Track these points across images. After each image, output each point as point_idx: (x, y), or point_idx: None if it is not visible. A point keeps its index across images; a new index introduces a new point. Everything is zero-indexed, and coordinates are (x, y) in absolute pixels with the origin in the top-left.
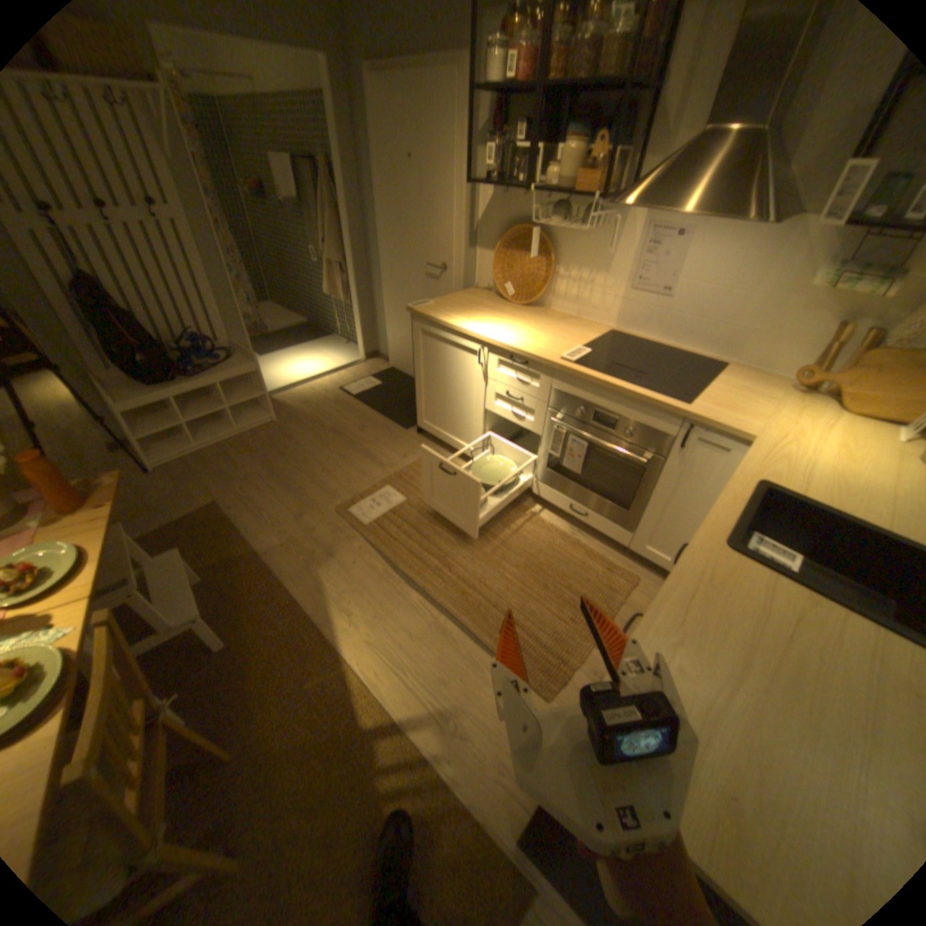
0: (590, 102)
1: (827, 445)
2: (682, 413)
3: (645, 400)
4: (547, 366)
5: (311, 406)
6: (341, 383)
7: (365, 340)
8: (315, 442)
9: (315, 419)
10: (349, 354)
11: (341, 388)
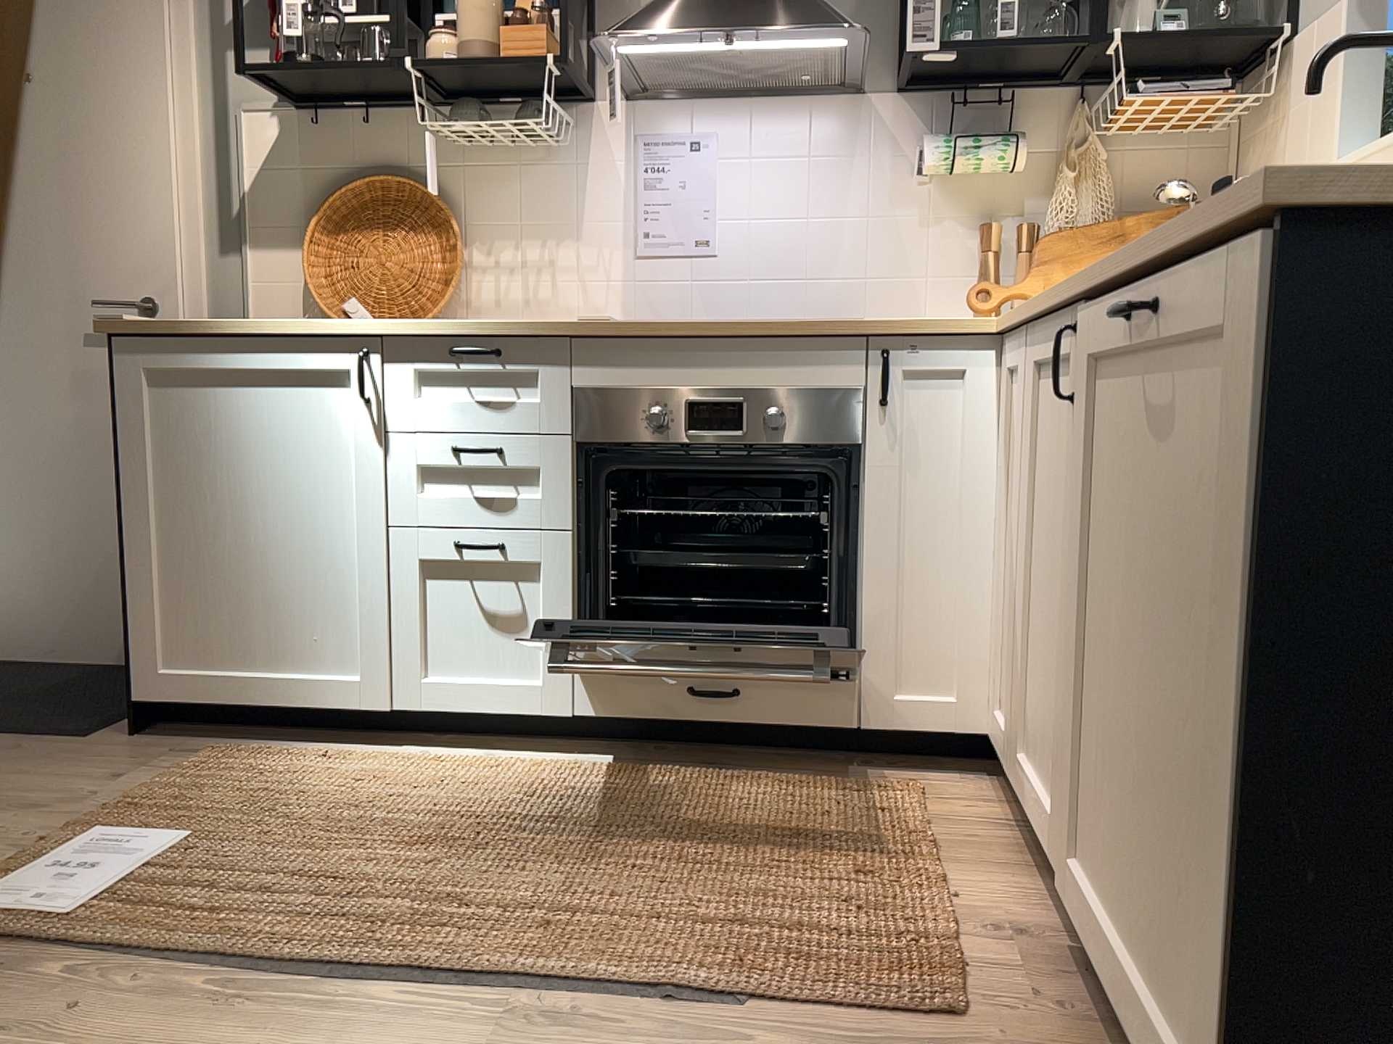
0: None
1: None
2: (863, 329)
3: (787, 329)
4: (552, 338)
5: None
6: None
7: None
8: None
9: None
10: None
11: None
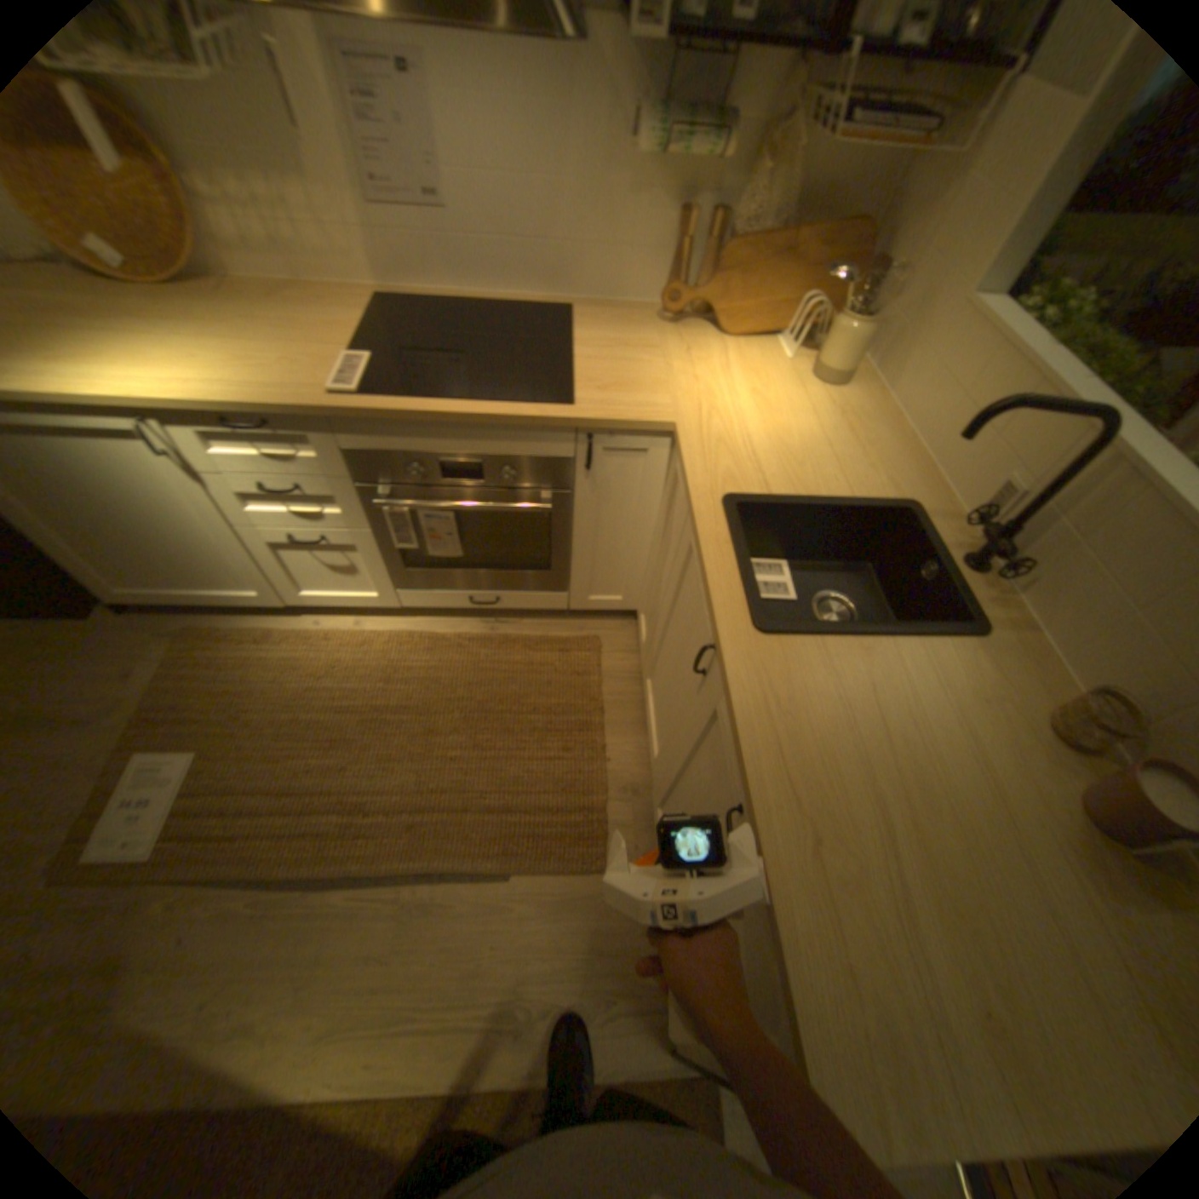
0: None
1: (740, 399)
2: (570, 425)
3: (509, 422)
4: (307, 417)
5: None
6: None
7: None
8: None
9: None
10: None
11: None
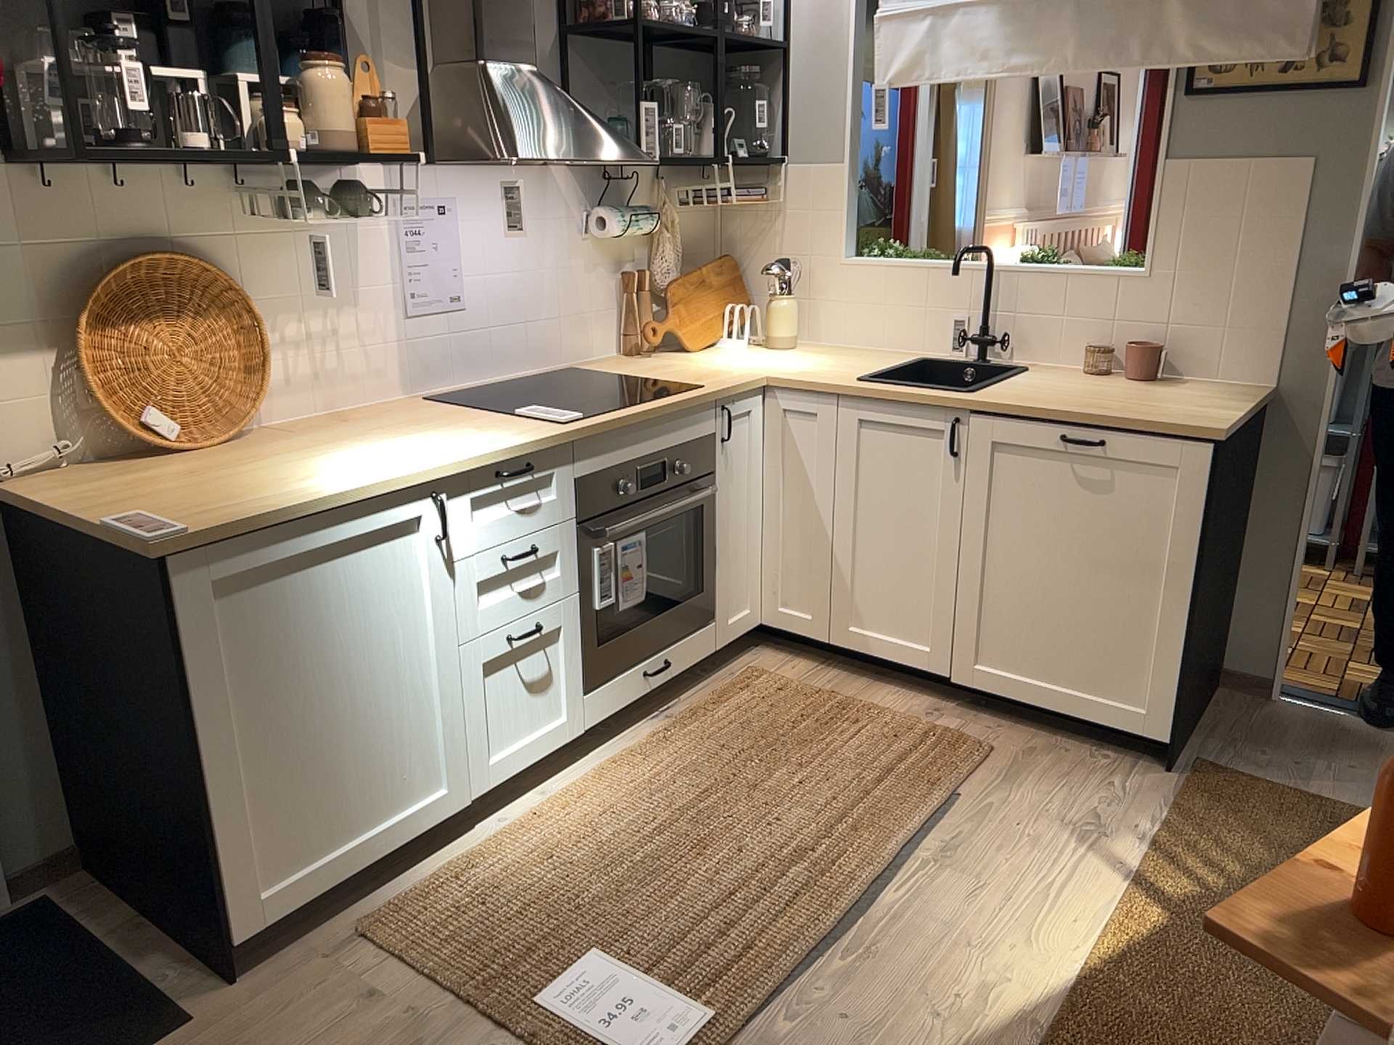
0: (216, 2)
1: (769, 362)
2: (719, 394)
3: (687, 403)
4: (564, 443)
5: None
6: None
7: None
8: None
9: None
10: None
11: None
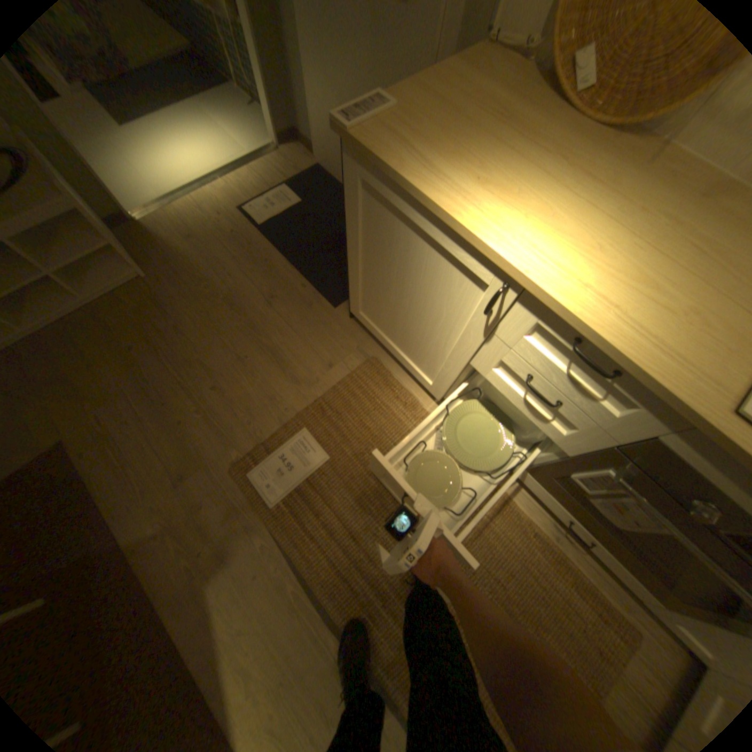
0: None
1: None
2: None
3: None
4: (689, 416)
5: (196, 246)
6: (241, 196)
7: (277, 104)
8: (202, 325)
9: (202, 275)
10: (253, 129)
11: (240, 207)
